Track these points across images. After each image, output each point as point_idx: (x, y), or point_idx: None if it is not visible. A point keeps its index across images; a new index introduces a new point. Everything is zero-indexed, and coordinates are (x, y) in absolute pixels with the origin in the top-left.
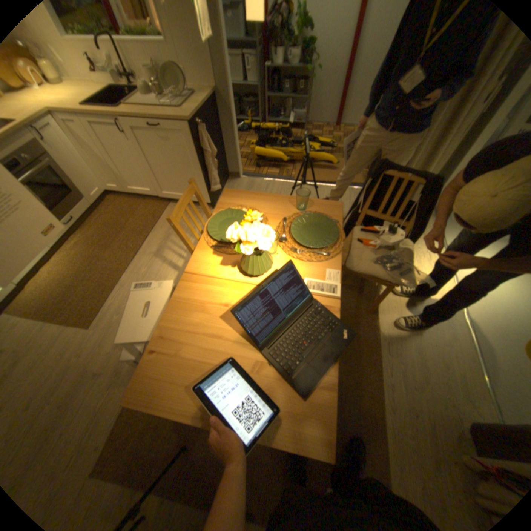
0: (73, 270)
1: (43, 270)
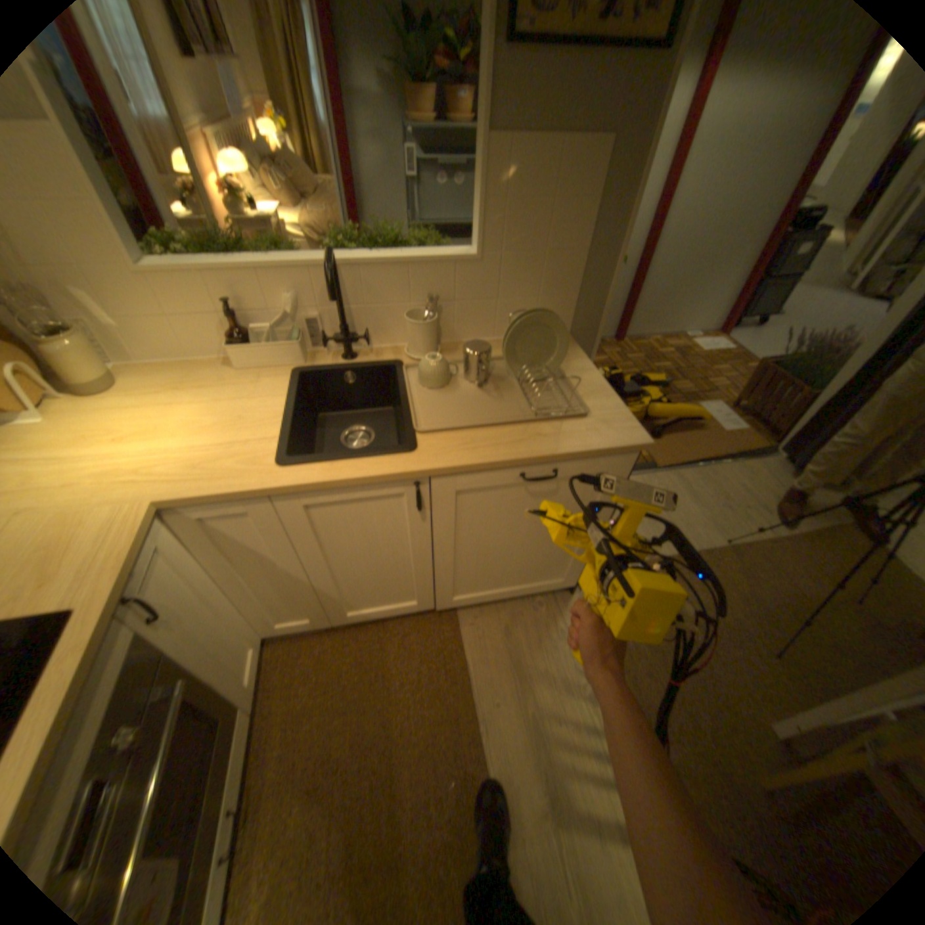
0: None
1: None
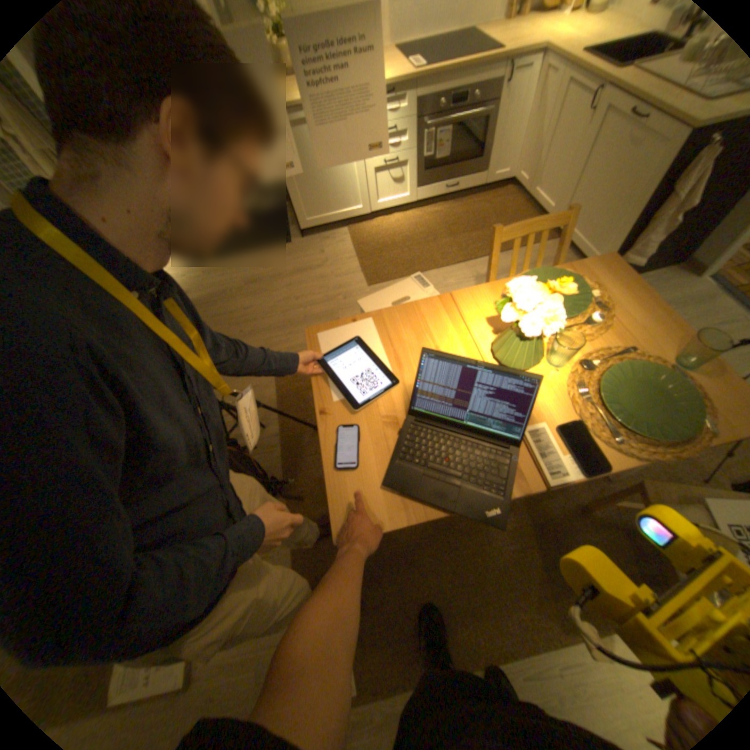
0: (410, 233)
1: (396, 216)
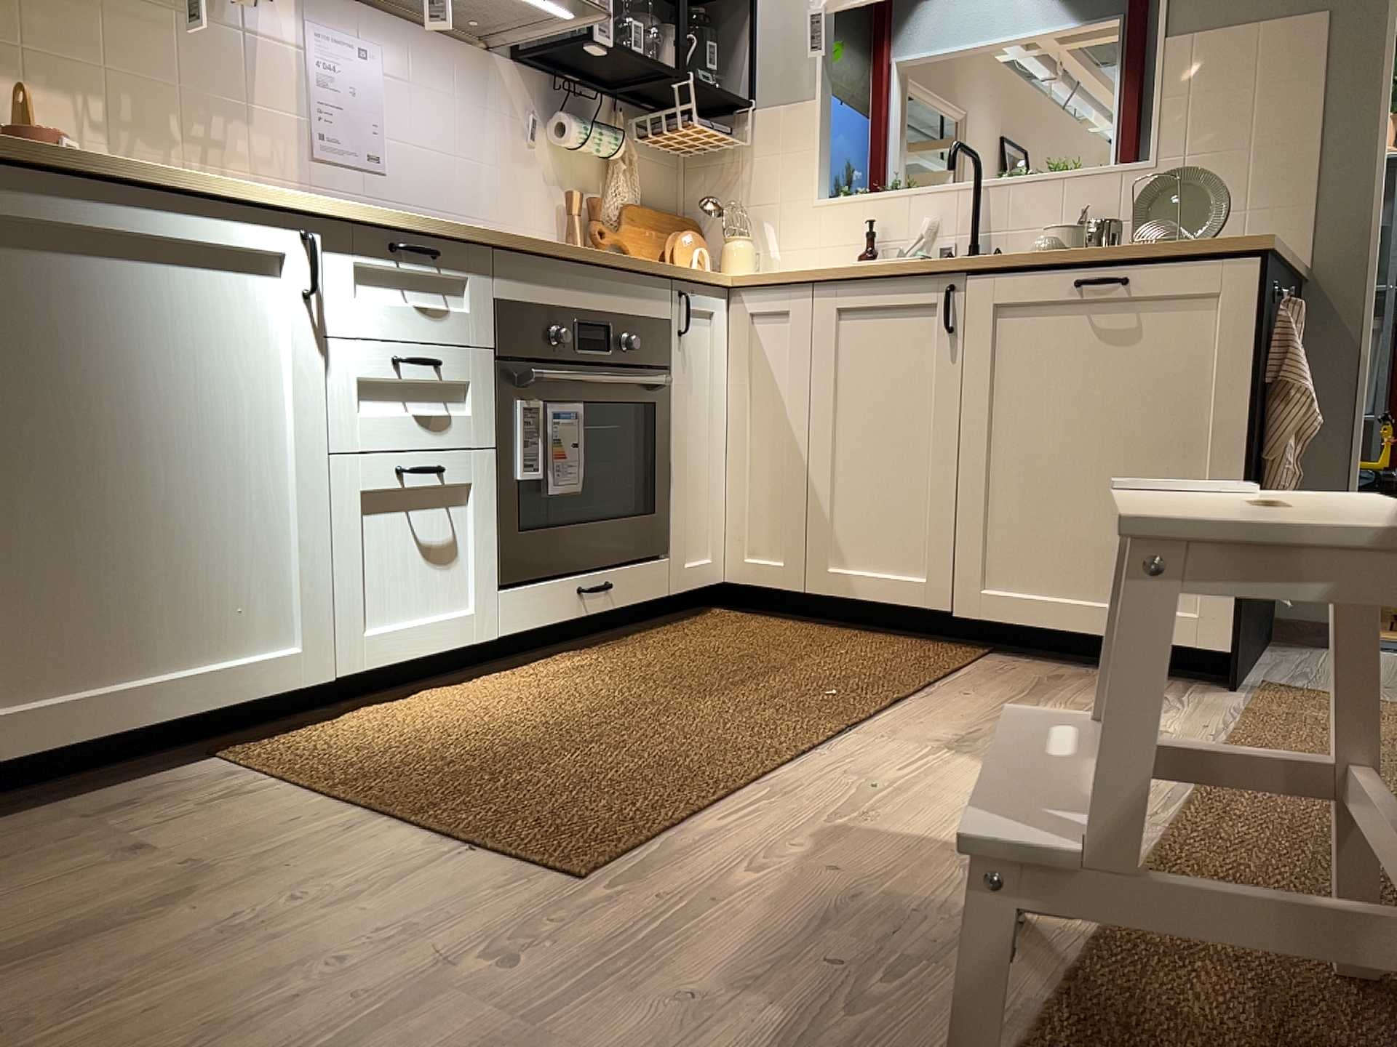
0: (551, 717)
1: (425, 701)
